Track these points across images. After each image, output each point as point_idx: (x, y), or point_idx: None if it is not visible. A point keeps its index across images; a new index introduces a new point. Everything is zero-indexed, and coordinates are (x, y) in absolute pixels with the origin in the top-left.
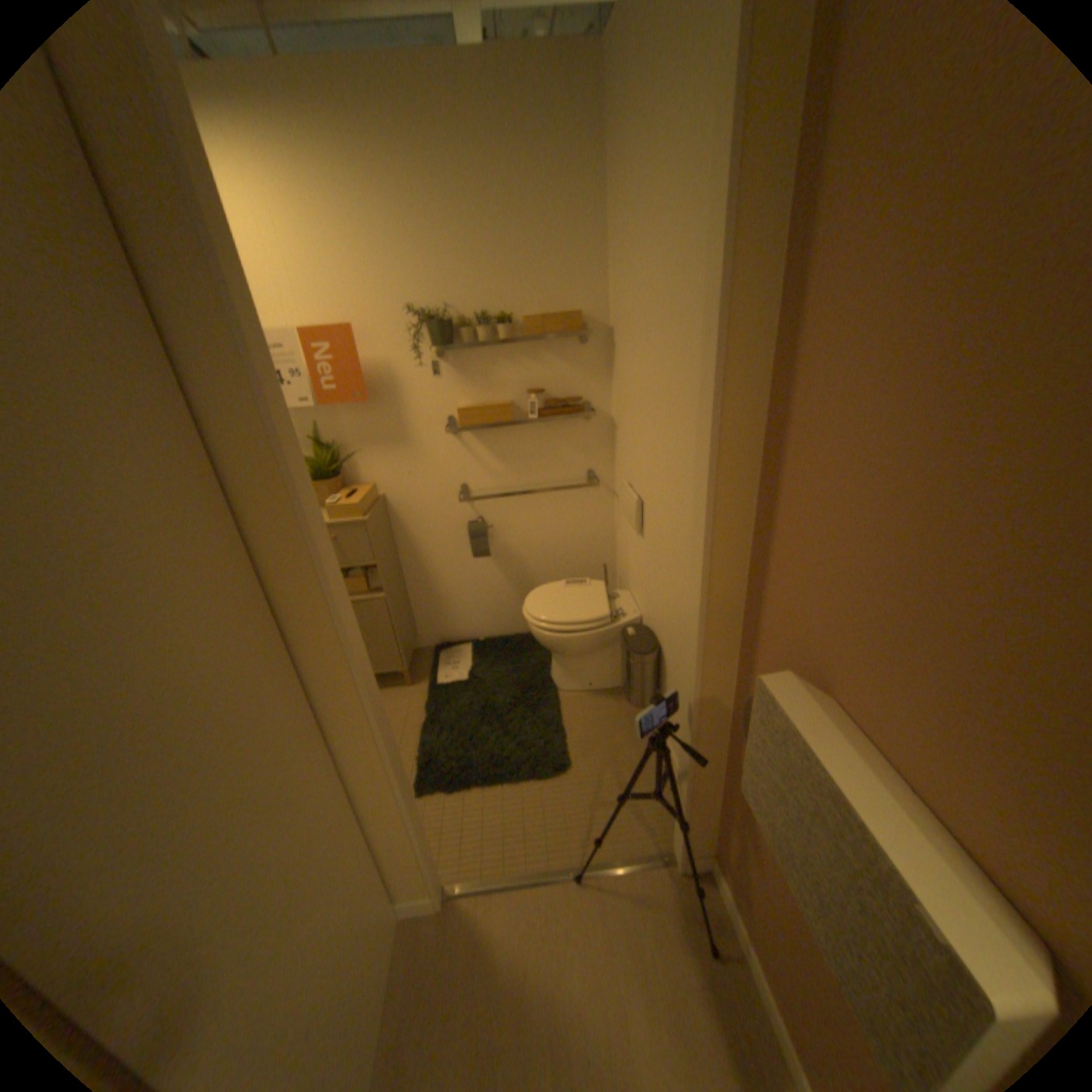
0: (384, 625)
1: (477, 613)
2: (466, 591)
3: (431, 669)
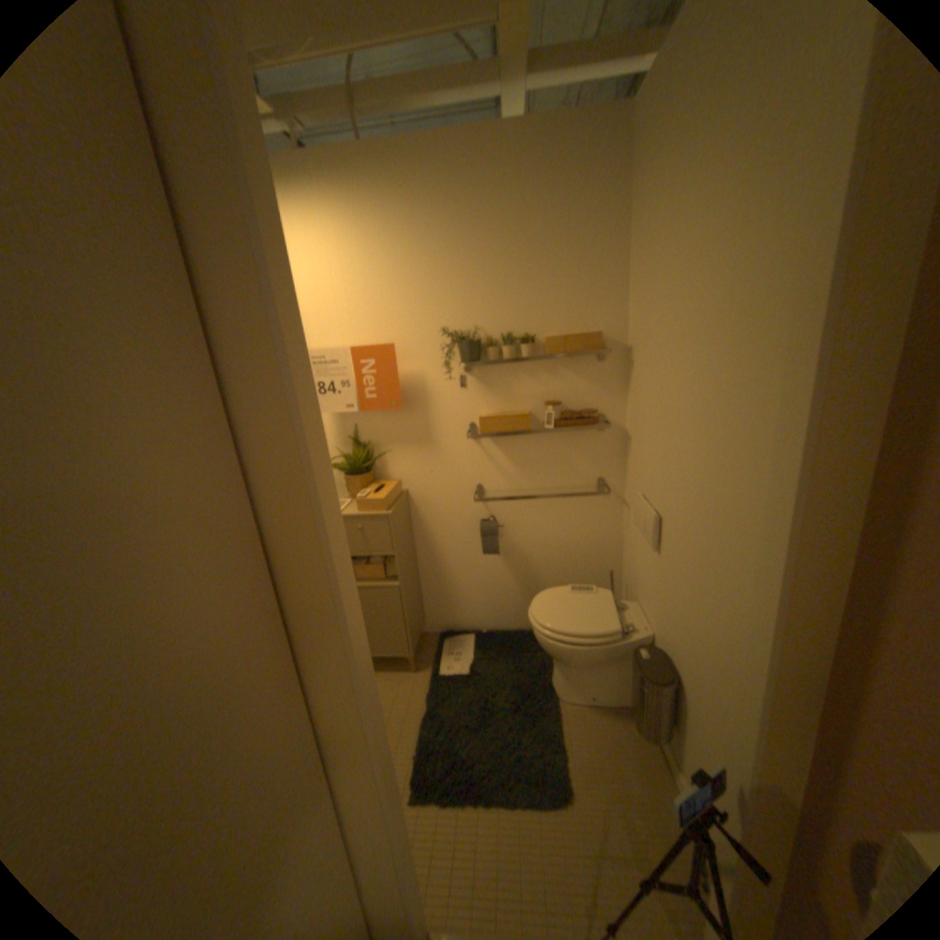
0: (396, 612)
1: (482, 605)
2: (473, 583)
3: (435, 657)
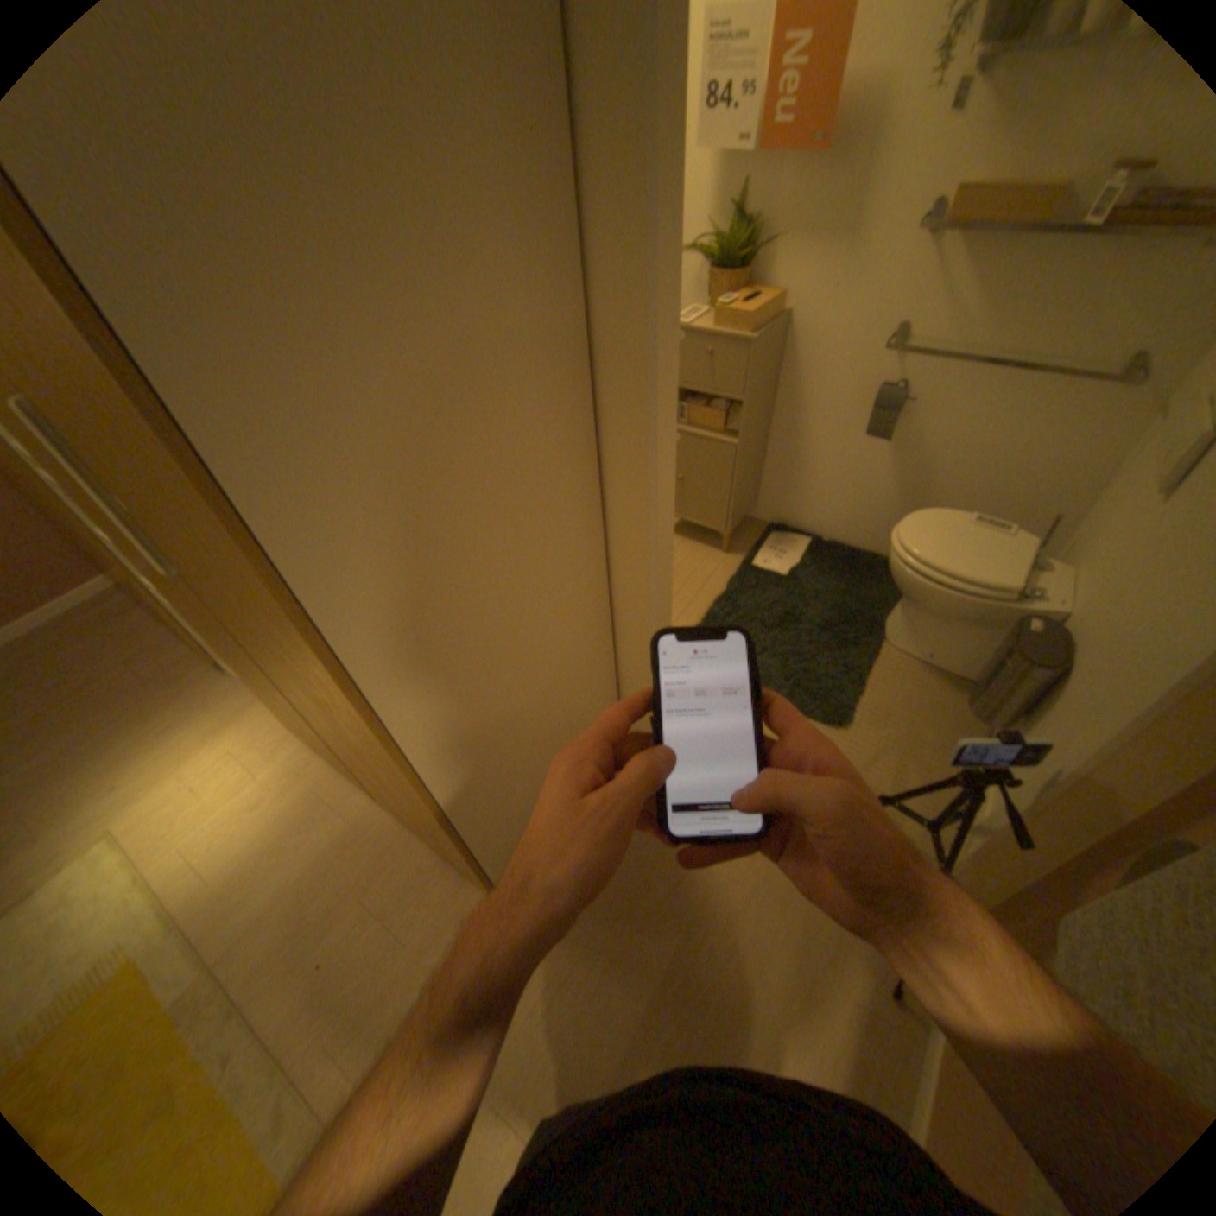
0: (725, 477)
1: (837, 506)
2: (837, 474)
3: (755, 546)
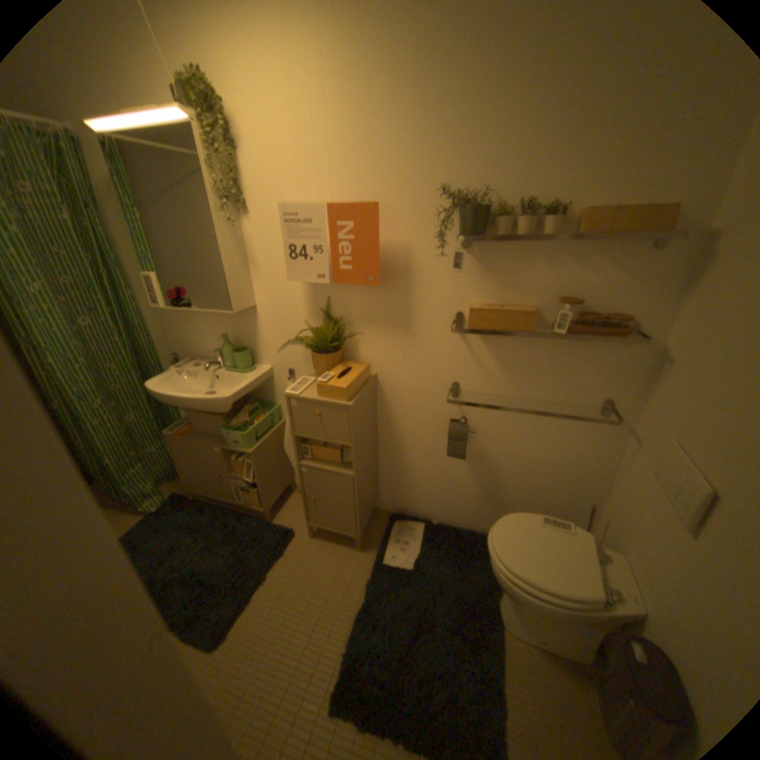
0: (348, 498)
1: (437, 498)
2: (432, 476)
3: (383, 539)
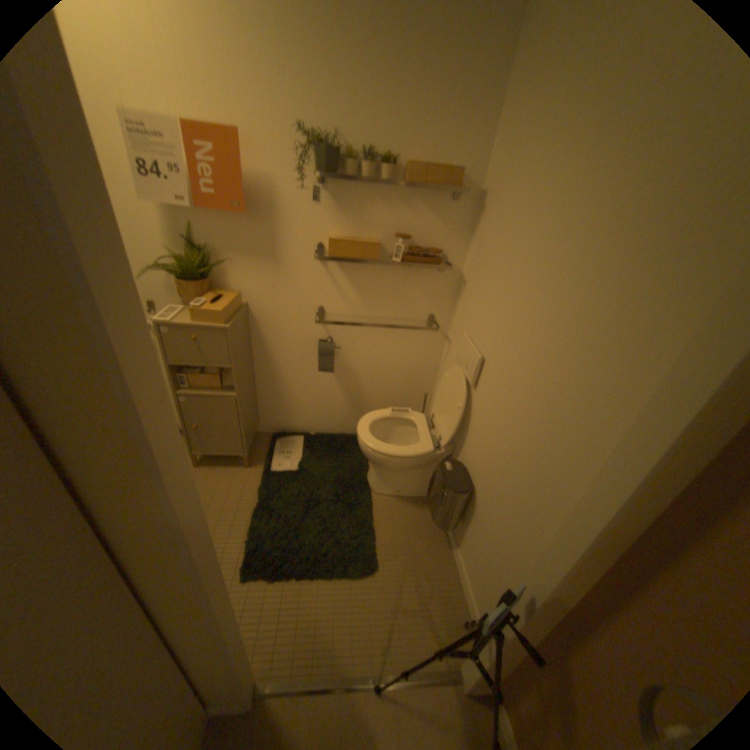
0: (232, 419)
1: (313, 413)
2: (307, 394)
3: (268, 454)
